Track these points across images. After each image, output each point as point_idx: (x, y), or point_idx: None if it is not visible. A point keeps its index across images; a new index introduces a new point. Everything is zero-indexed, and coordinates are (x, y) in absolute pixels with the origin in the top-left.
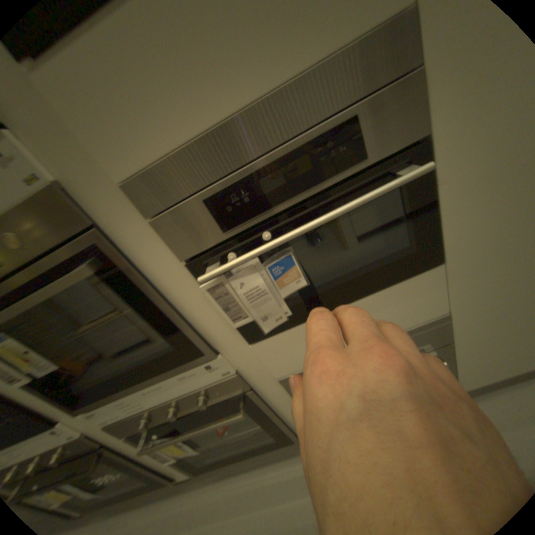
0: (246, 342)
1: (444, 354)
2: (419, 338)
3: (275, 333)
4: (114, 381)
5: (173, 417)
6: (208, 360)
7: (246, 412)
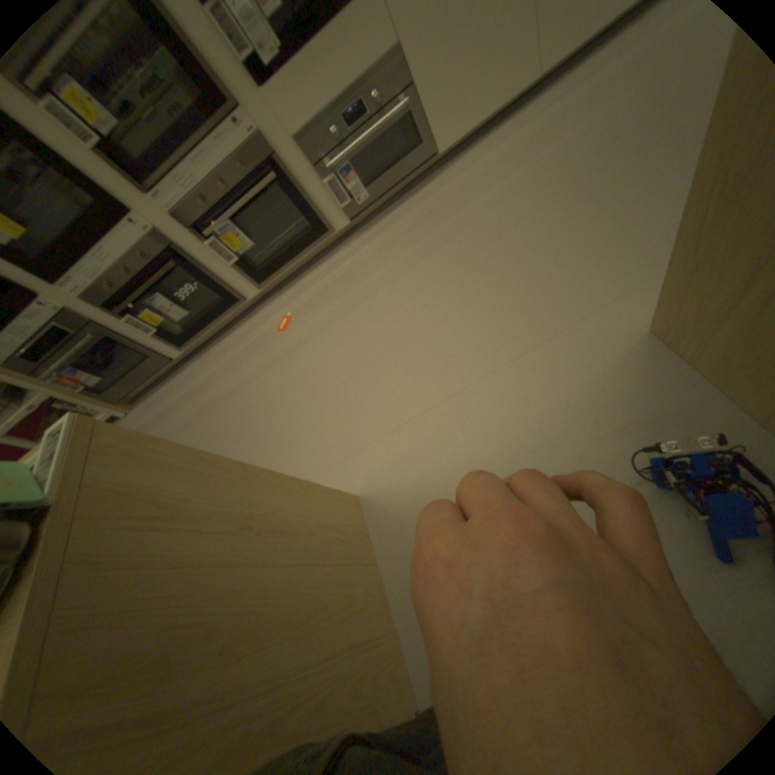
0: (256, 87)
1: (410, 93)
2: (384, 72)
3: (275, 71)
4: (164, 143)
5: (222, 185)
6: (232, 109)
7: (277, 172)
